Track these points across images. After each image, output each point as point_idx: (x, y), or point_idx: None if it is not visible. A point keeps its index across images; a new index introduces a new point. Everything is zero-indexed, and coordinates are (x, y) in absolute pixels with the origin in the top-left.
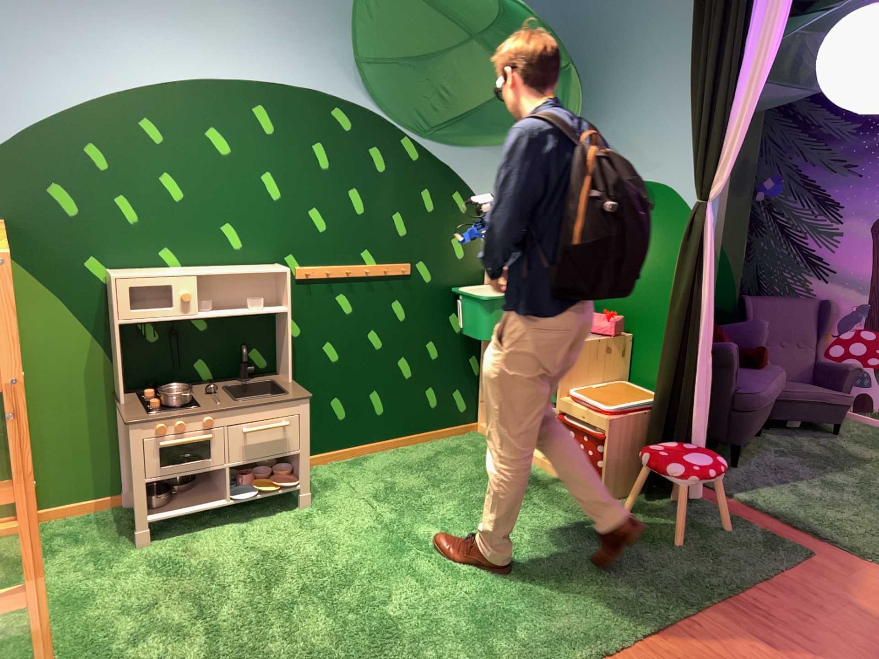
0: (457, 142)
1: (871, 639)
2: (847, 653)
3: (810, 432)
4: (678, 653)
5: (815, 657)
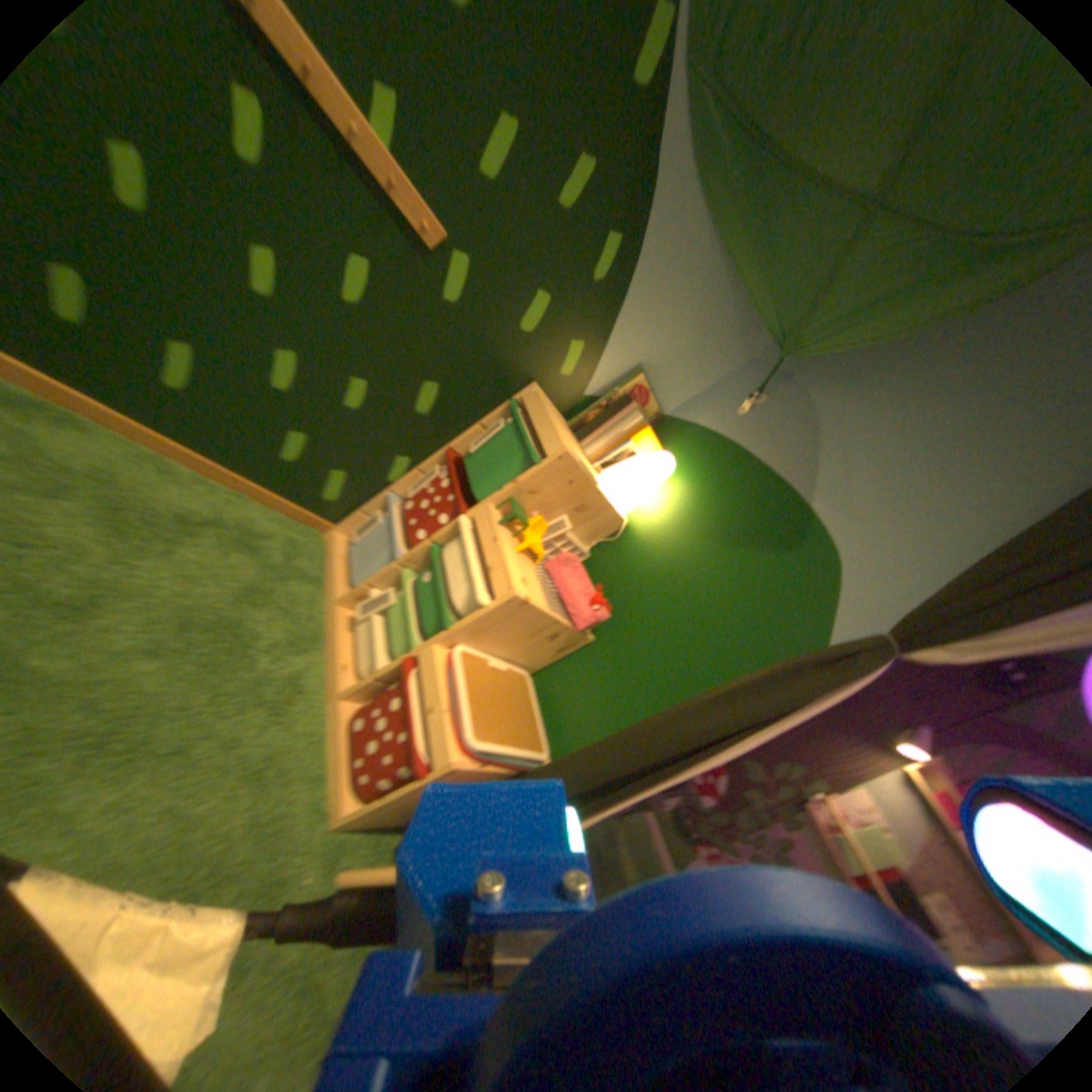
0: (714, 163)
1: None
2: None
3: None
4: None
5: None
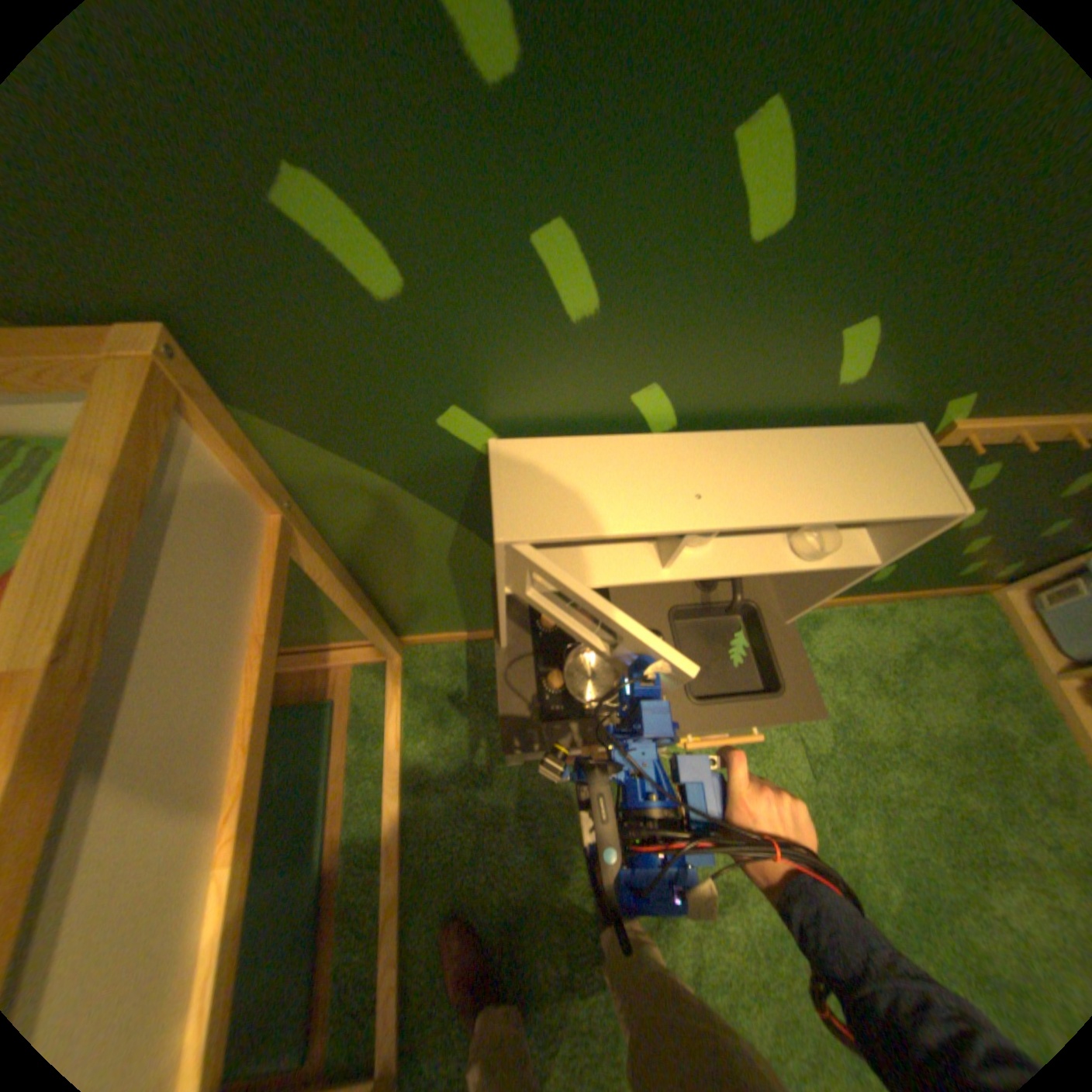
0: None
1: None
2: None
3: None
4: None
5: None
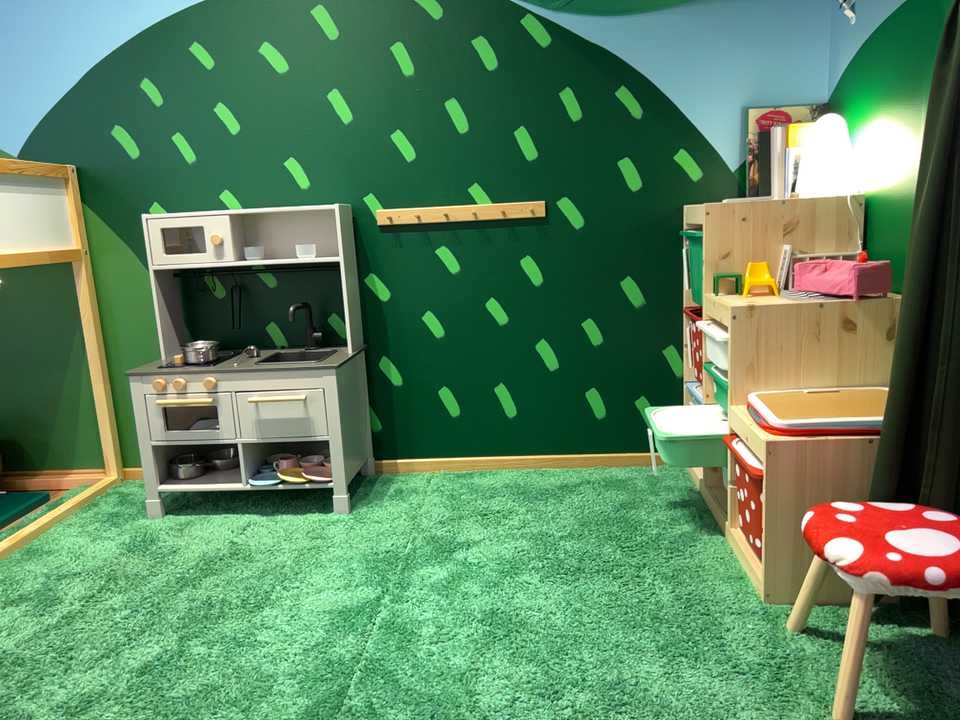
0: (616, 3)
1: None
2: None
3: None
4: None
5: None
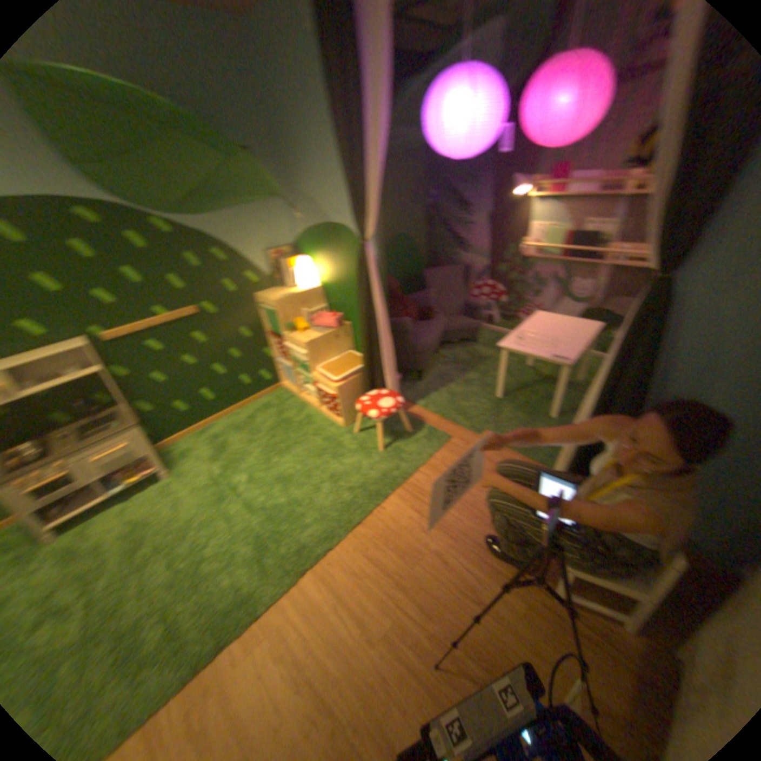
0: (196, 209)
1: (476, 500)
2: (462, 515)
3: (467, 345)
4: (371, 543)
5: (445, 524)
